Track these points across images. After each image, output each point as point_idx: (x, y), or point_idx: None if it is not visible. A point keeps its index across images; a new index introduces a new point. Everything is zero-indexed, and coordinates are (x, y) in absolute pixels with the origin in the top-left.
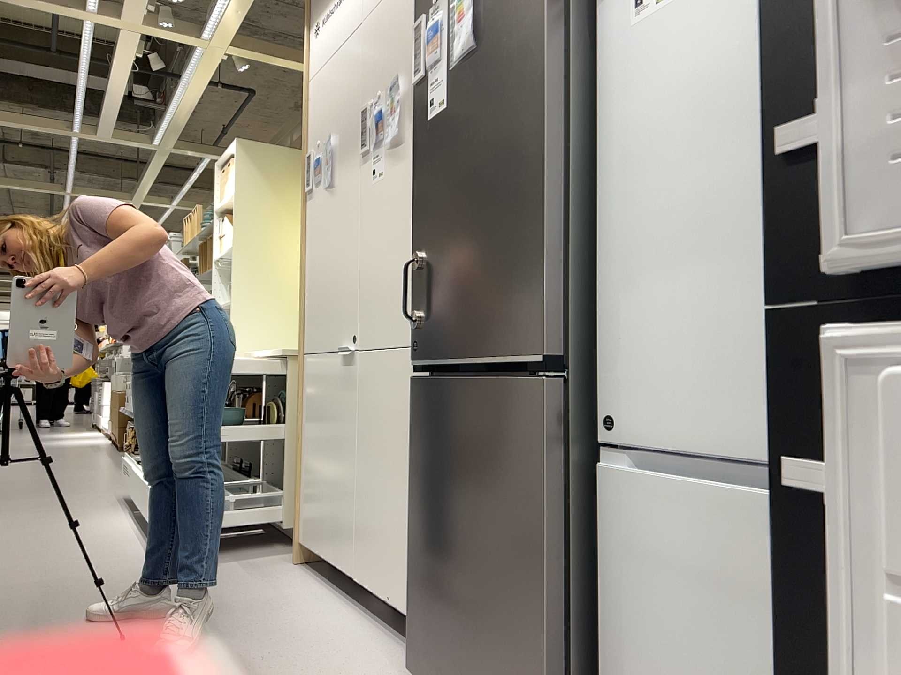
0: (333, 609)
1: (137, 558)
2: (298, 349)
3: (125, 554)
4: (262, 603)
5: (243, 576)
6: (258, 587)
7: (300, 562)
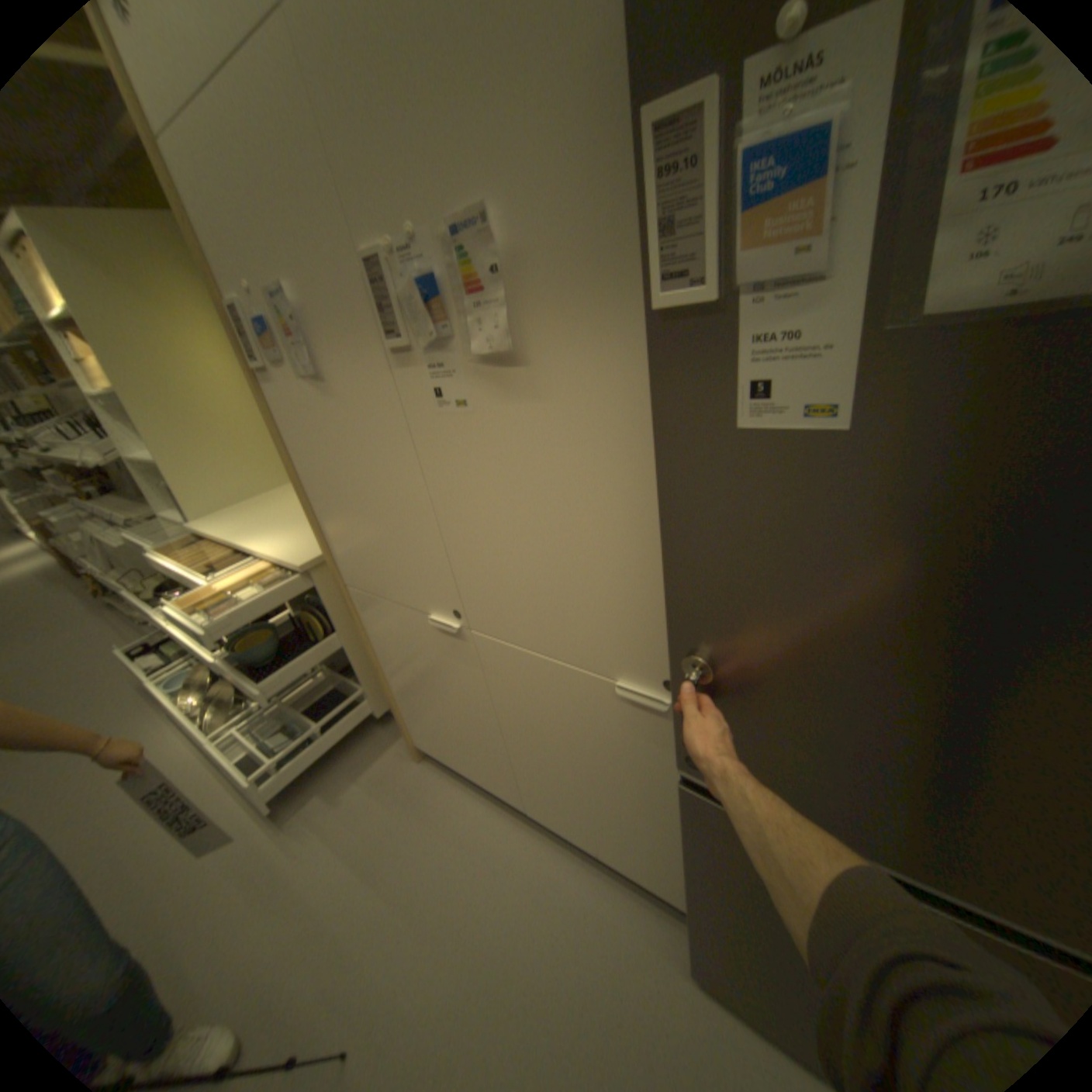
0: (513, 843)
1: (237, 825)
2: (314, 551)
3: (218, 822)
4: (436, 865)
5: (381, 814)
6: (410, 831)
7: (420, 758)
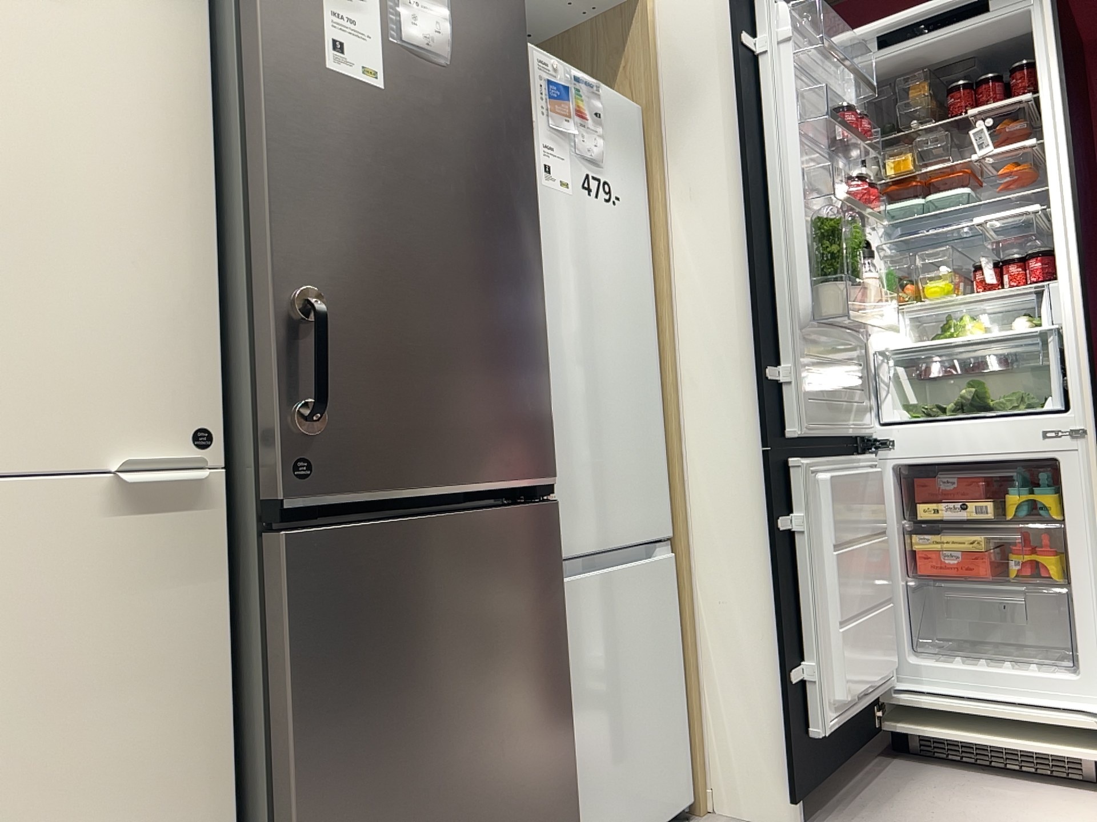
0: None
1: None
2: None
3: None
4: None
5: None
6: None
7: None
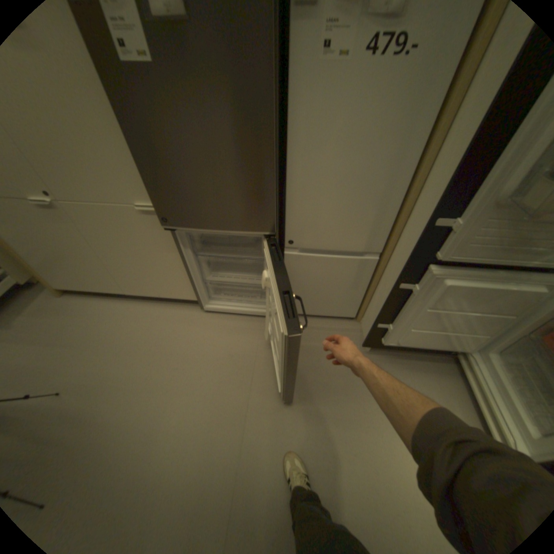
0: (122, 307)
1: None
2: None
3: None
4: (85, 326)
5: (44, 321)
6: (65, 321)
7: (60, 294)
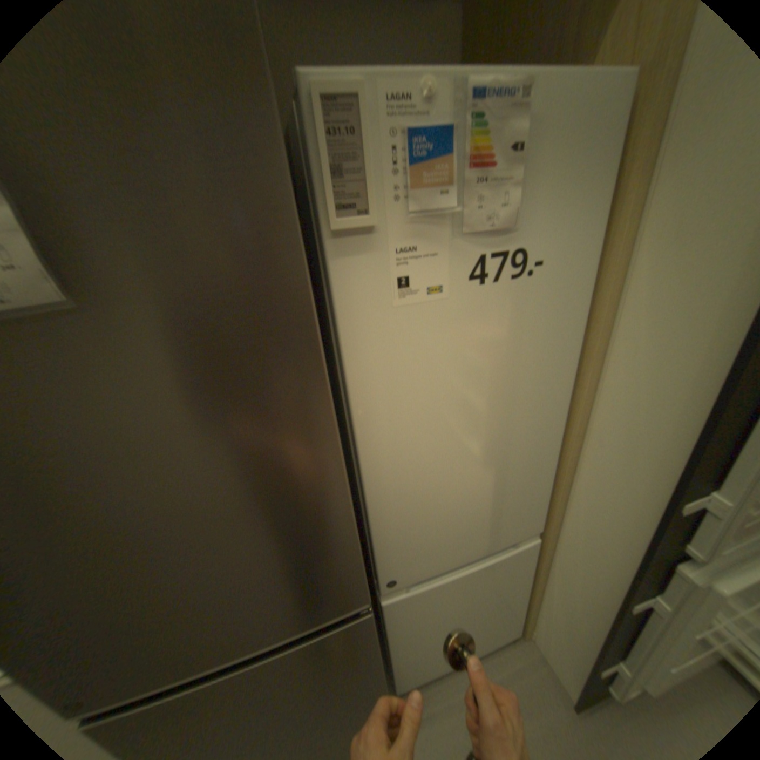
0: None
1: None
2: None
3: None
4: None
5: None
6: None
7: None
